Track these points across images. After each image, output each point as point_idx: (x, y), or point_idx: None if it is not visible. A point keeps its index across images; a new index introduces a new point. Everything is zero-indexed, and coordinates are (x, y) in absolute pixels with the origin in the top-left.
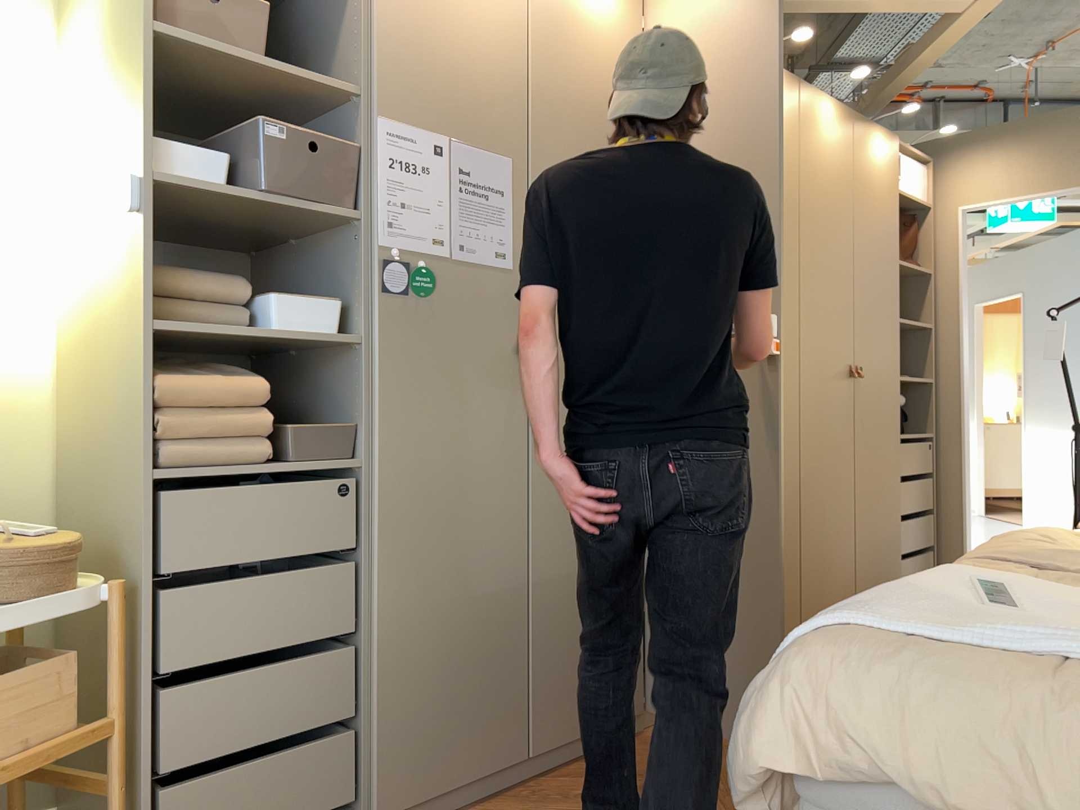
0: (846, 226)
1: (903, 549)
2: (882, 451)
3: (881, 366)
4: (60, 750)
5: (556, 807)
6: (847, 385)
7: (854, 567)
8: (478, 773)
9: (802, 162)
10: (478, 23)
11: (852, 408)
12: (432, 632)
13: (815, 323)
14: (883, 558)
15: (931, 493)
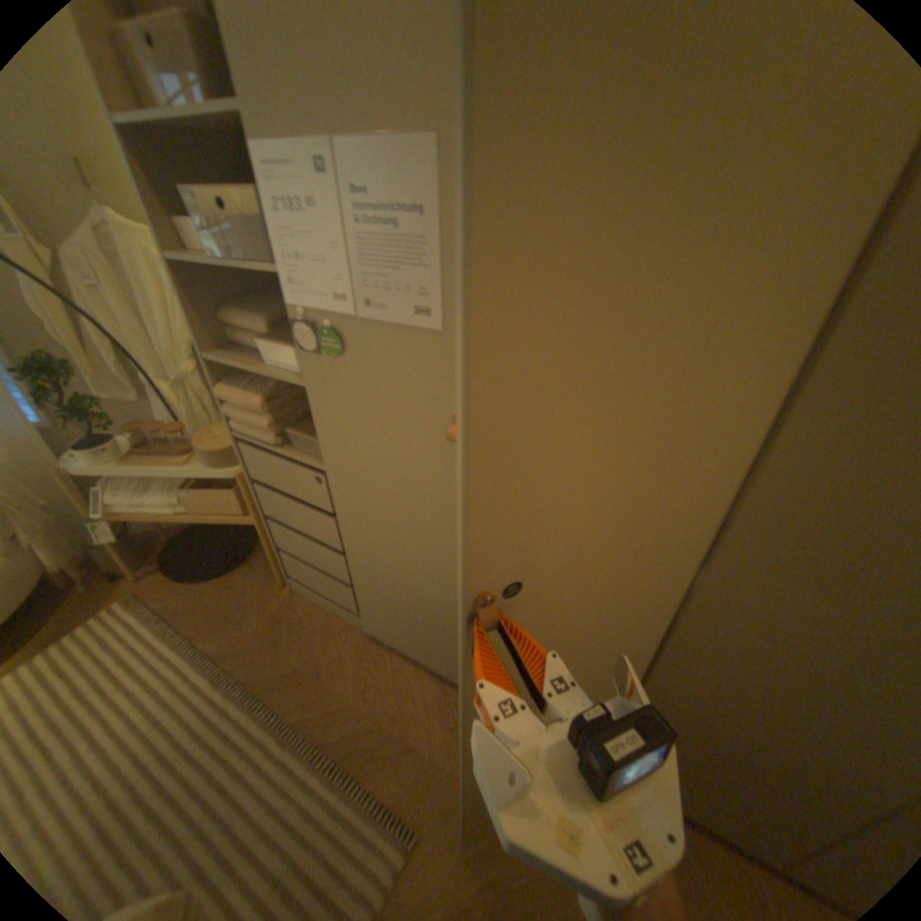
0: None
1: None
2: None
3: None
4: (231, 522)
5: (441, 728)
6: None
7: None
8: (426, 664)
9: None
10: None
11: None
12: (386, 586)
13: None
14: None
15: None
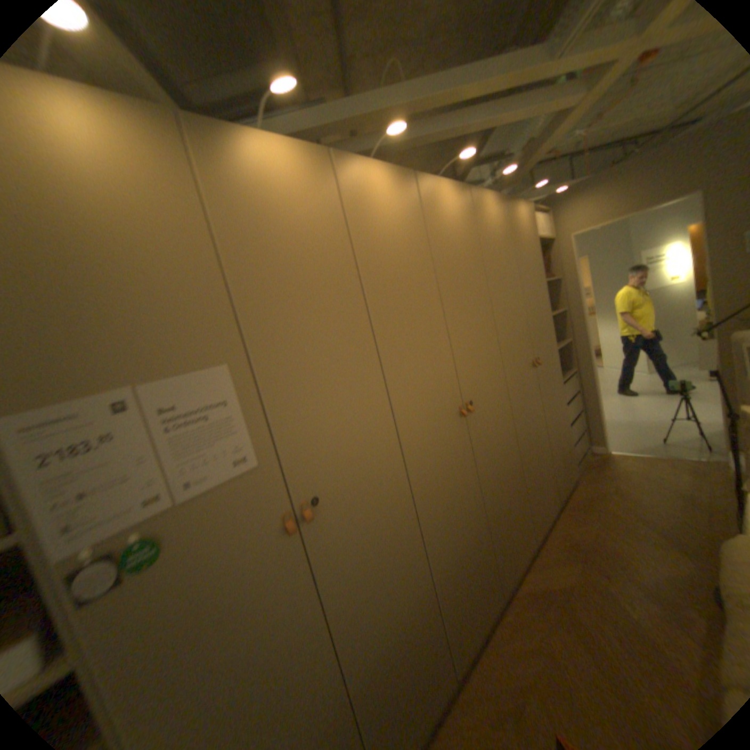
0: (515, 276)
1: (574, 445)
2: (556, 400)
3: (547, 351)
4: None
5: None
6: (533, 376)
7: (554, 477)
8: None
9: (481, 246)
10: (139, 243)
11: (538, 387)
12: None
13: (509, 350)
14: (566, 459)
15: (581, 404)
